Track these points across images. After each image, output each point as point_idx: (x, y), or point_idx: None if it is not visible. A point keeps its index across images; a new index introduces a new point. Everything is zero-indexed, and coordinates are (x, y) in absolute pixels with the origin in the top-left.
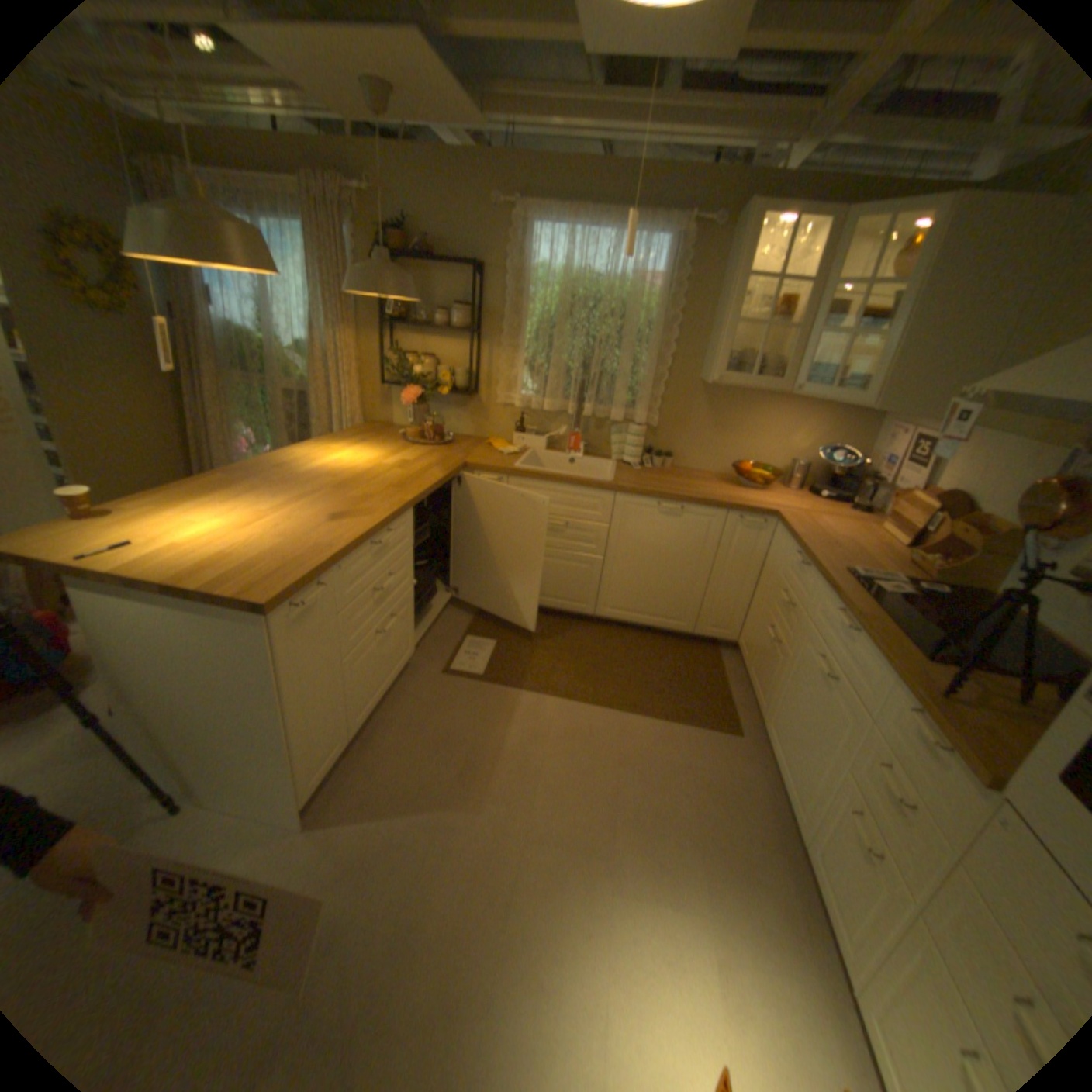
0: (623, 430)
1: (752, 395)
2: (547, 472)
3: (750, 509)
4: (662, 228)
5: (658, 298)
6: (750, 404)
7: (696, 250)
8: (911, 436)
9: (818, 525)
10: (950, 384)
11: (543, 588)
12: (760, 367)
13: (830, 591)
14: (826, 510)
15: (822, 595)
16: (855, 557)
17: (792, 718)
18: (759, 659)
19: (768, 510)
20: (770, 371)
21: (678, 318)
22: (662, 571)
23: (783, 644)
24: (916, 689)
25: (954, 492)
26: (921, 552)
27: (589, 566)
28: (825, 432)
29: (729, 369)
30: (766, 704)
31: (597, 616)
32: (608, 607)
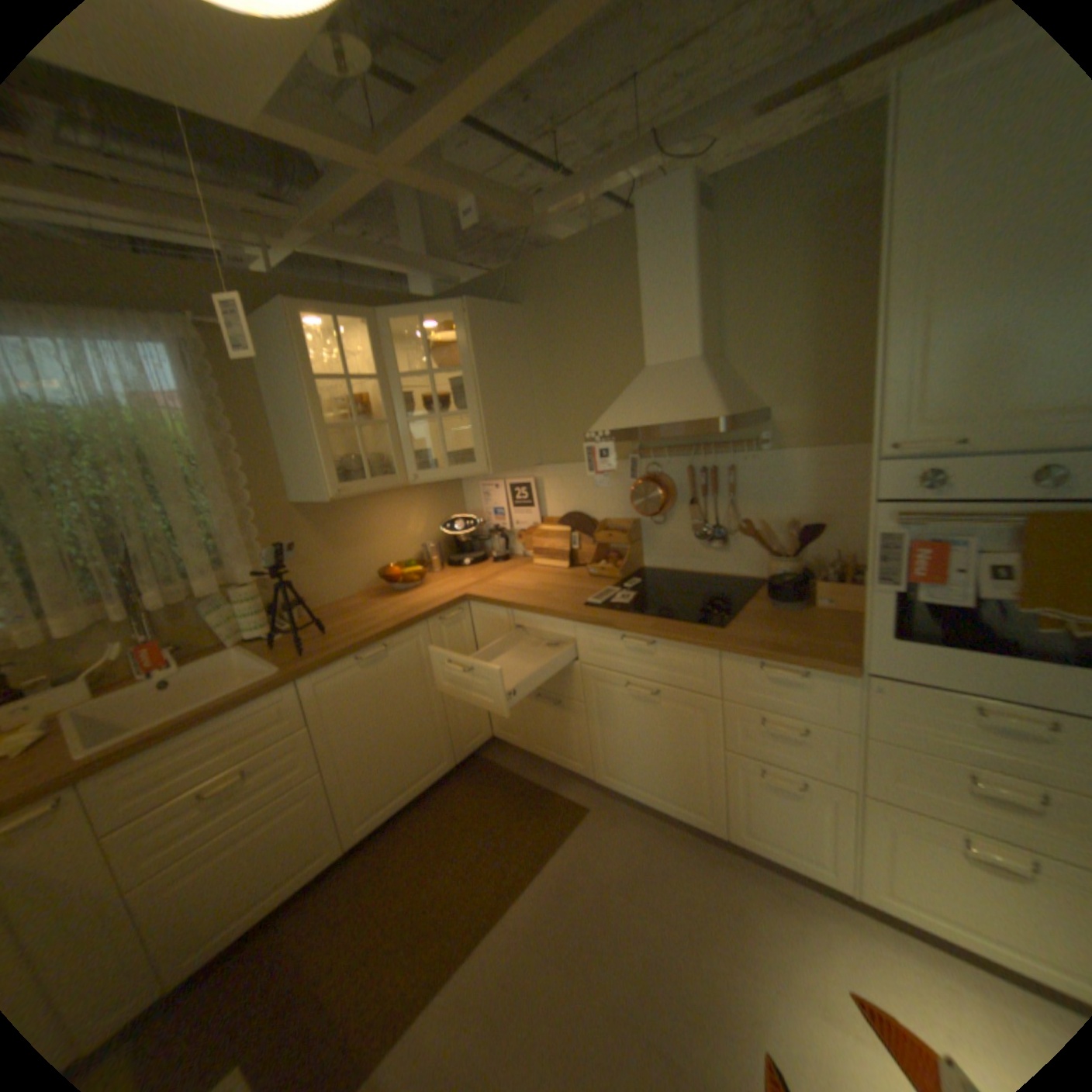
0: (218, 602)
1: (352, 502)
2: (157, 726)
3: (443, 607)
4: (142, 337)
5: (185, 424)
6: (354, 511)
7: (204, 362)
8: (502, 489)
9: (505, 587)
10: (519, 441)
11: (246, 896)
12: (366, 470)
13: (591, 629)
14: (485, 573)
15: (582, 637)
16: (565, 593)
17: (625, 754)
18: (539, 732)
19: (456, 598)
20: (374, 471)
21: (225, 444)
22: (395, 729)
23: (562, 702)
24: (750, 651)
25: (567, 515)
26: (589, 565)
27: (305, 800)
28: (427, 511)
29: (337, 481)
30: (581, 763)
31: (348, 849)
32: (356, 826)
